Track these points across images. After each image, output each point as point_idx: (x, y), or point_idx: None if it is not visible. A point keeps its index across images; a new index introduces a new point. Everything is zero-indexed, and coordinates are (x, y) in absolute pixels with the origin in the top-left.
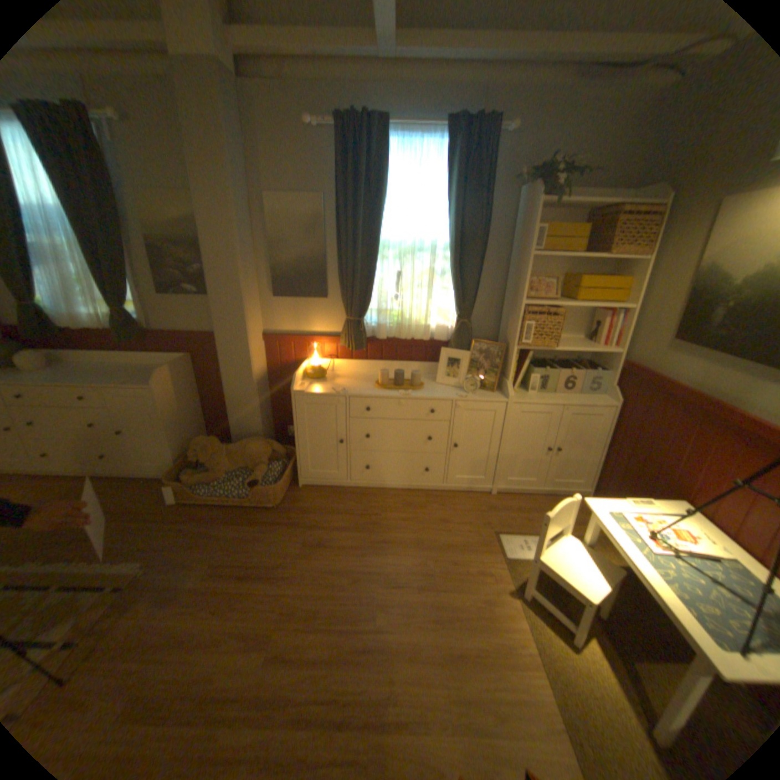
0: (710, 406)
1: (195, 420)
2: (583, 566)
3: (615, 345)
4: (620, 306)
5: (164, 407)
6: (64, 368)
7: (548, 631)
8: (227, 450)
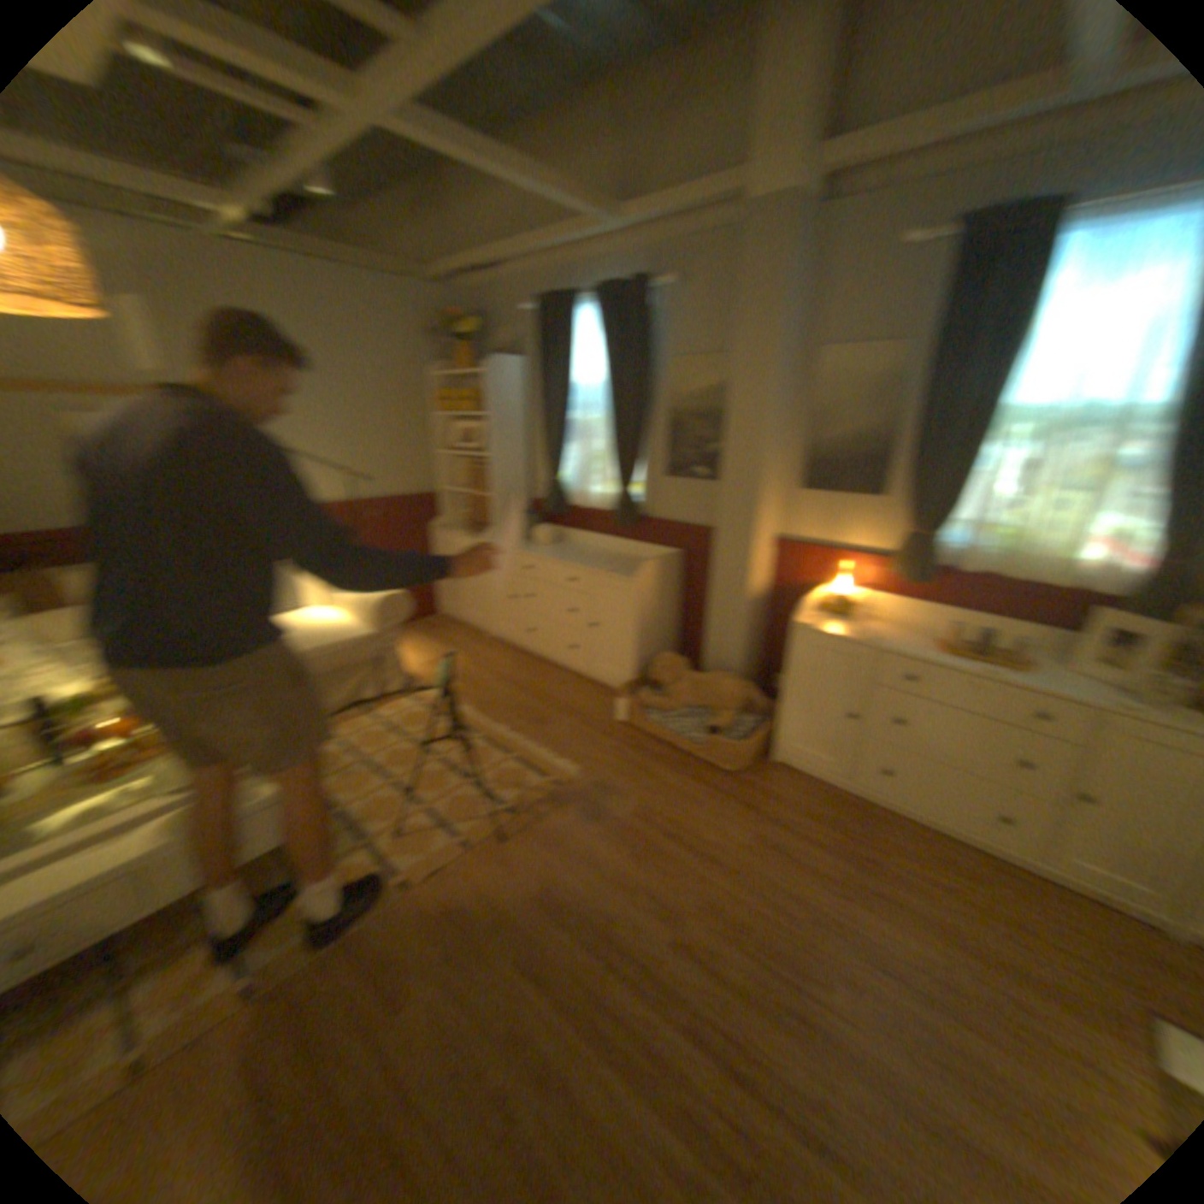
0: None
1: (665, 634)
2: None
3: None
4: None
5: (638, 608)
6: (562, 548)
7: None
8: (691, 679)
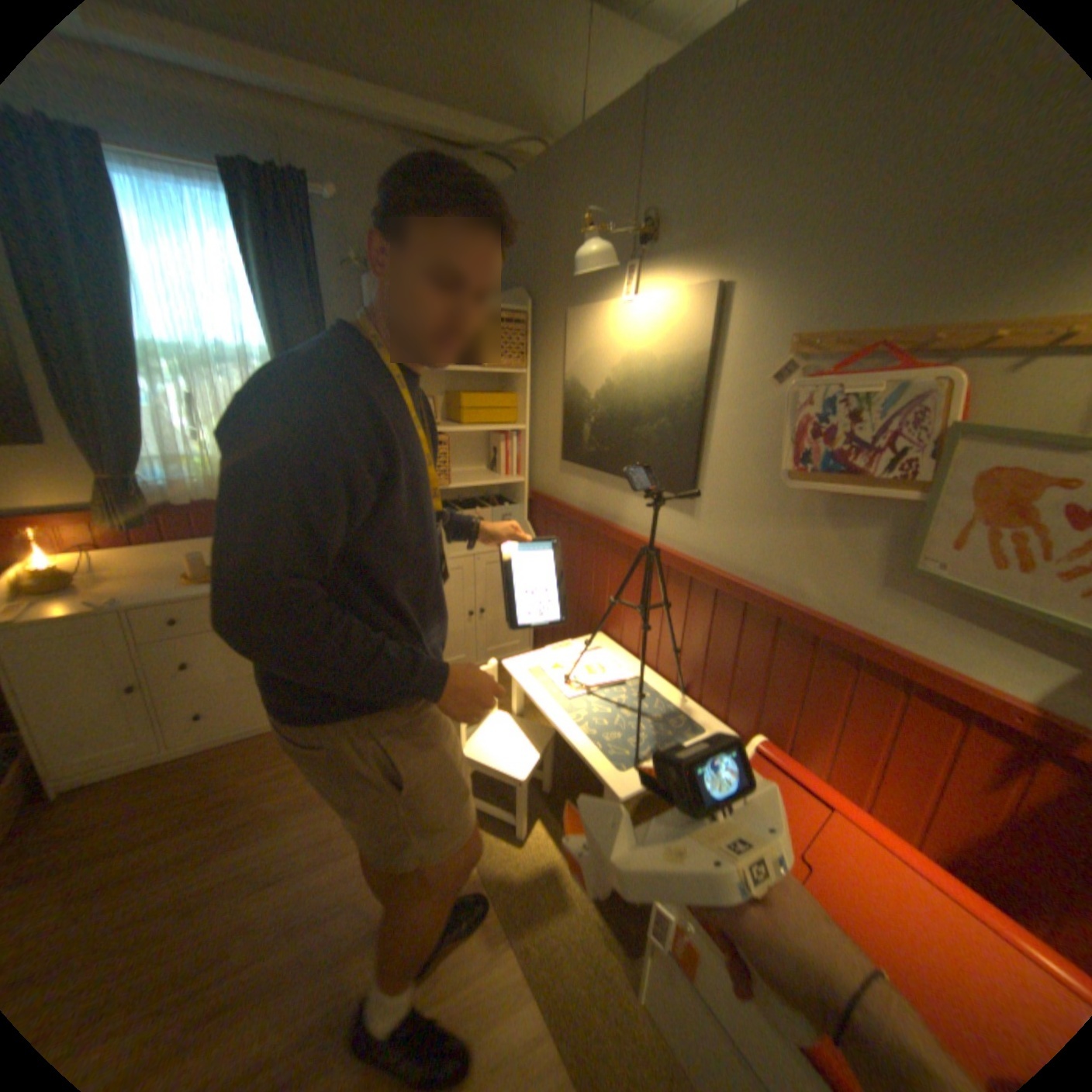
0: (597, 528)
1: None
2: (510, 742)
3: (516, 475)
4: (512, 429)
5: None
6: None
7: (487, 838)
8: None
